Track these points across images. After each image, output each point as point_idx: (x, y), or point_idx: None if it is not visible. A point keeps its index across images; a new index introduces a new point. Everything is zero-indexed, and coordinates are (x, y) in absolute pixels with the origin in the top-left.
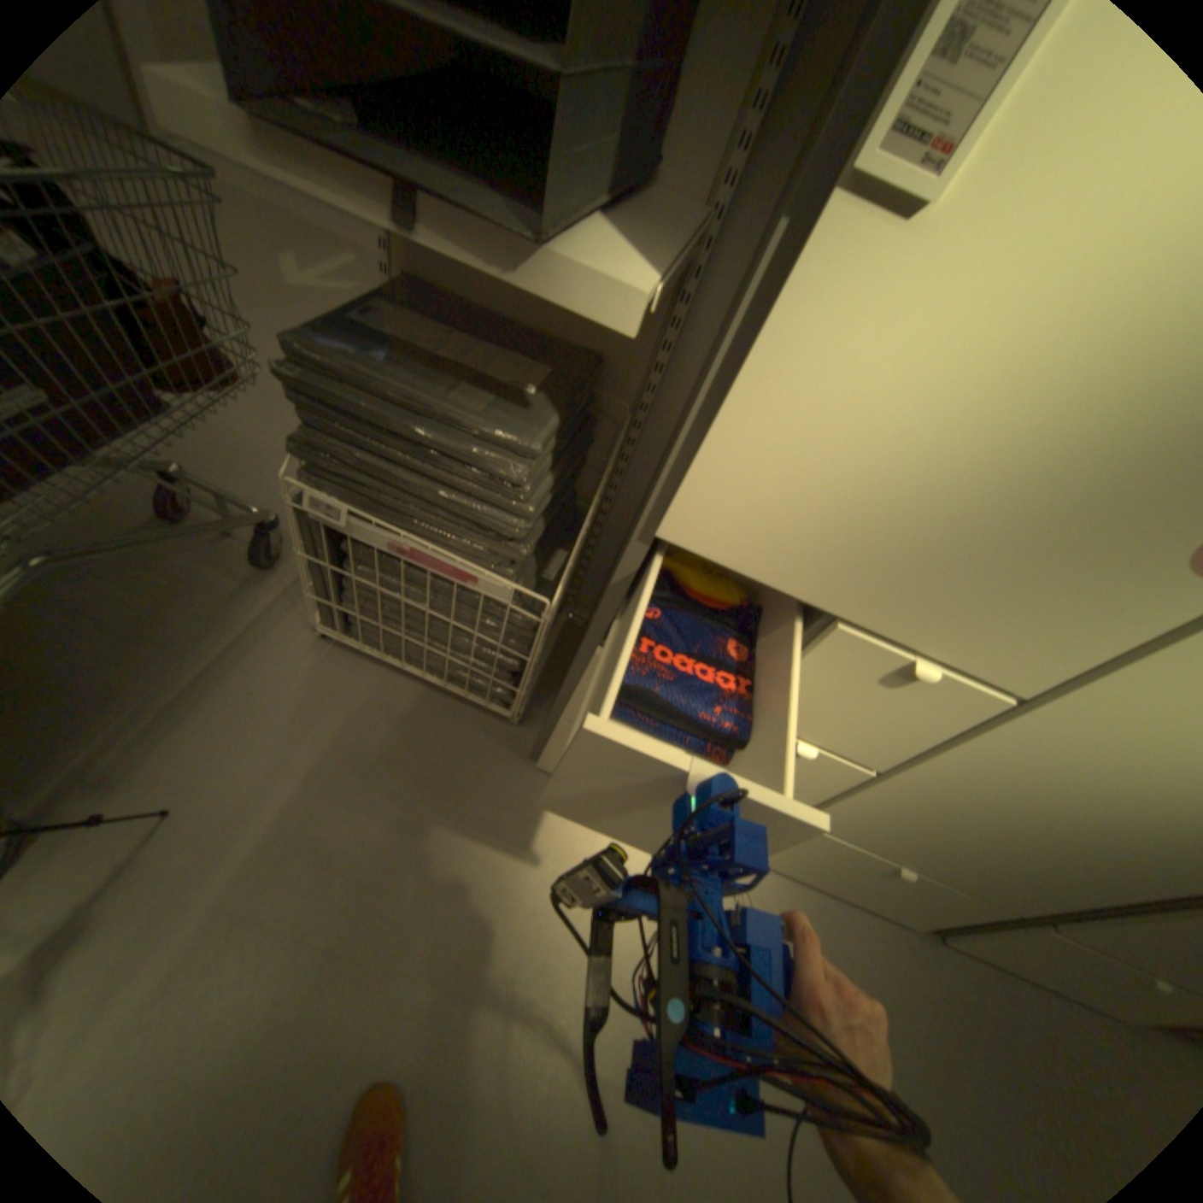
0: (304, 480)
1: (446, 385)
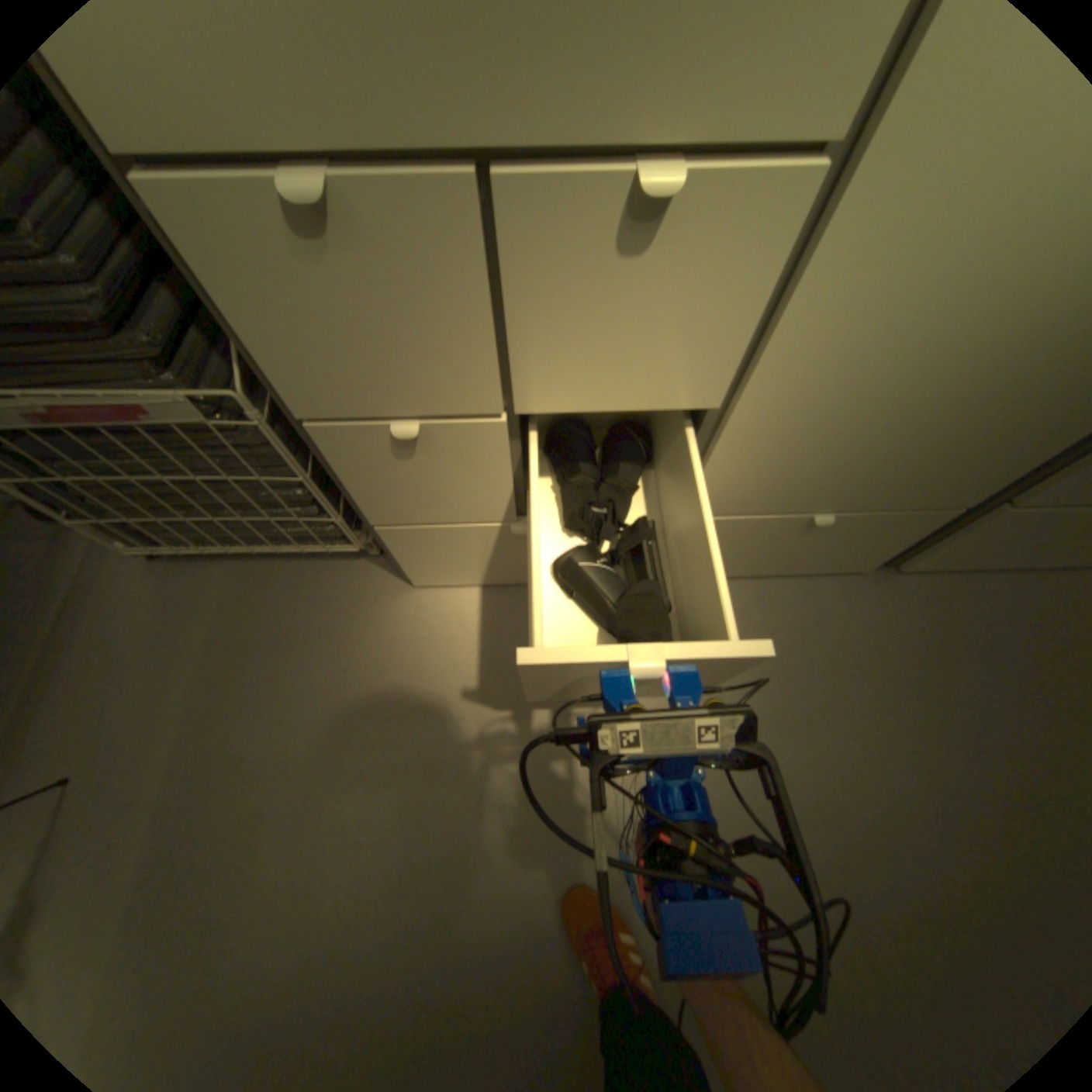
0: None
1: None
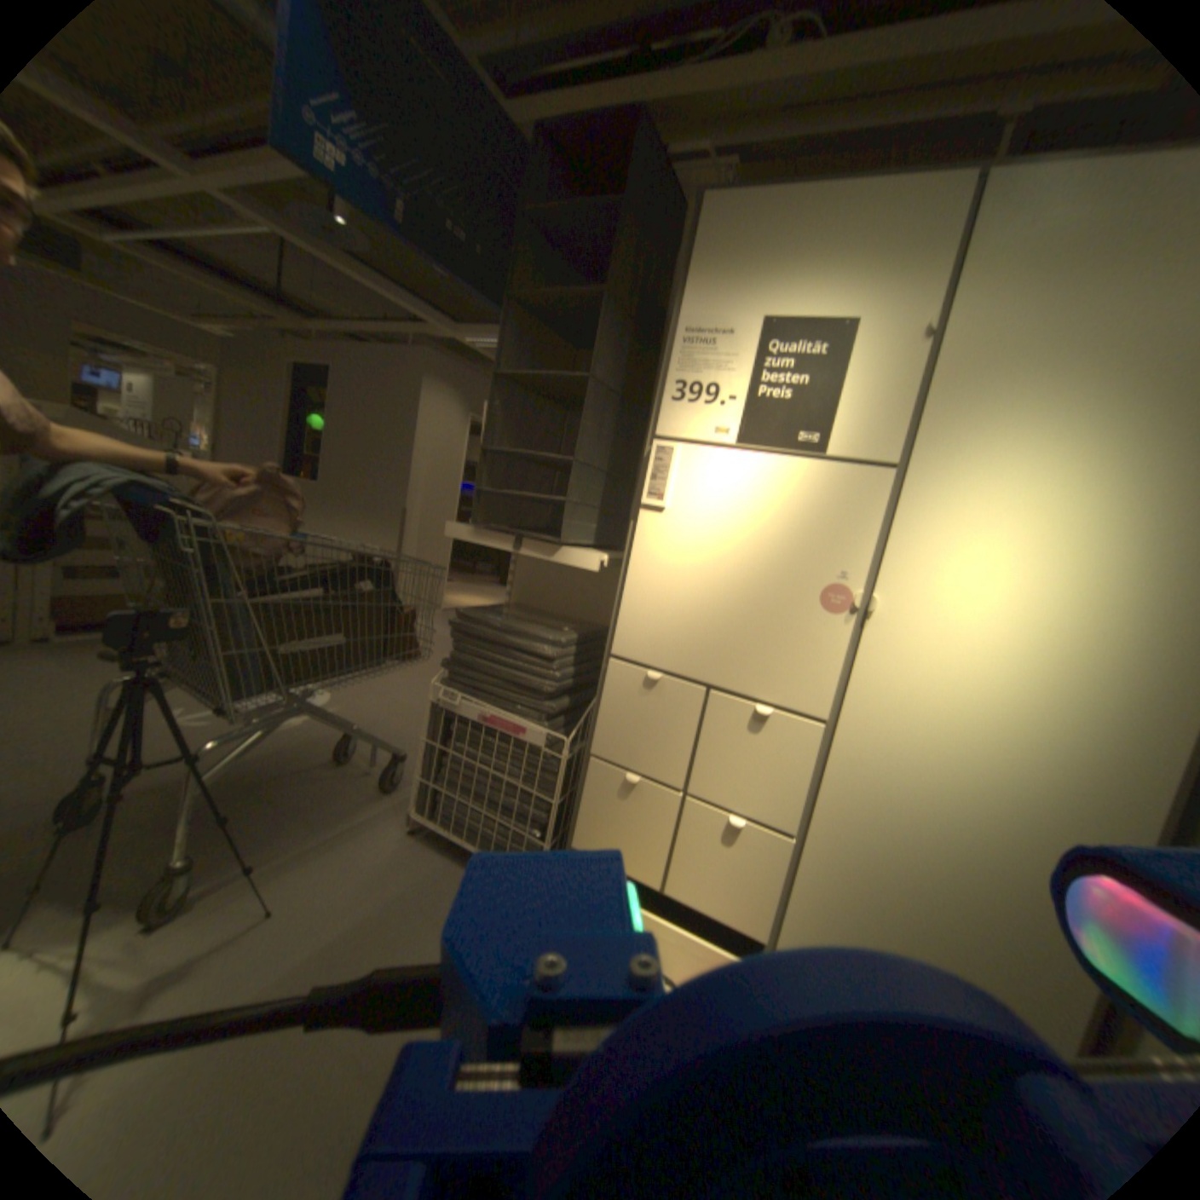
0: (443, 686)
1: (524, 625)
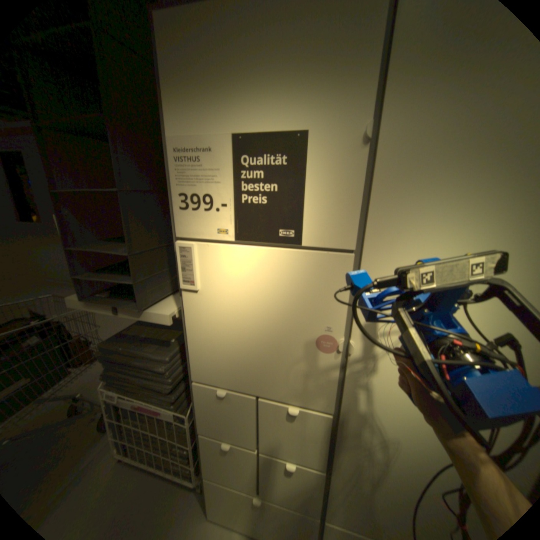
0: (105, 389)
1: (143, 347)
